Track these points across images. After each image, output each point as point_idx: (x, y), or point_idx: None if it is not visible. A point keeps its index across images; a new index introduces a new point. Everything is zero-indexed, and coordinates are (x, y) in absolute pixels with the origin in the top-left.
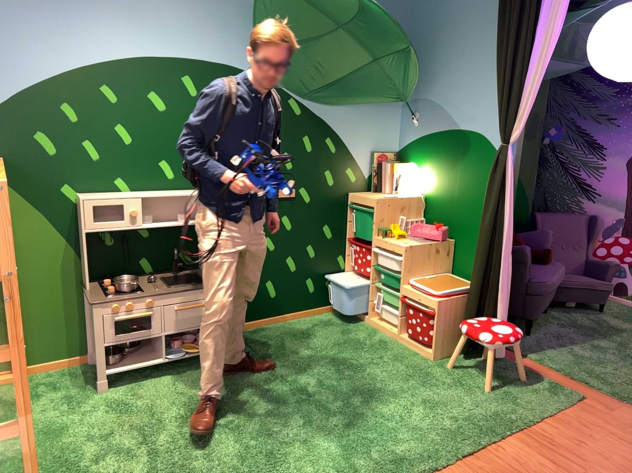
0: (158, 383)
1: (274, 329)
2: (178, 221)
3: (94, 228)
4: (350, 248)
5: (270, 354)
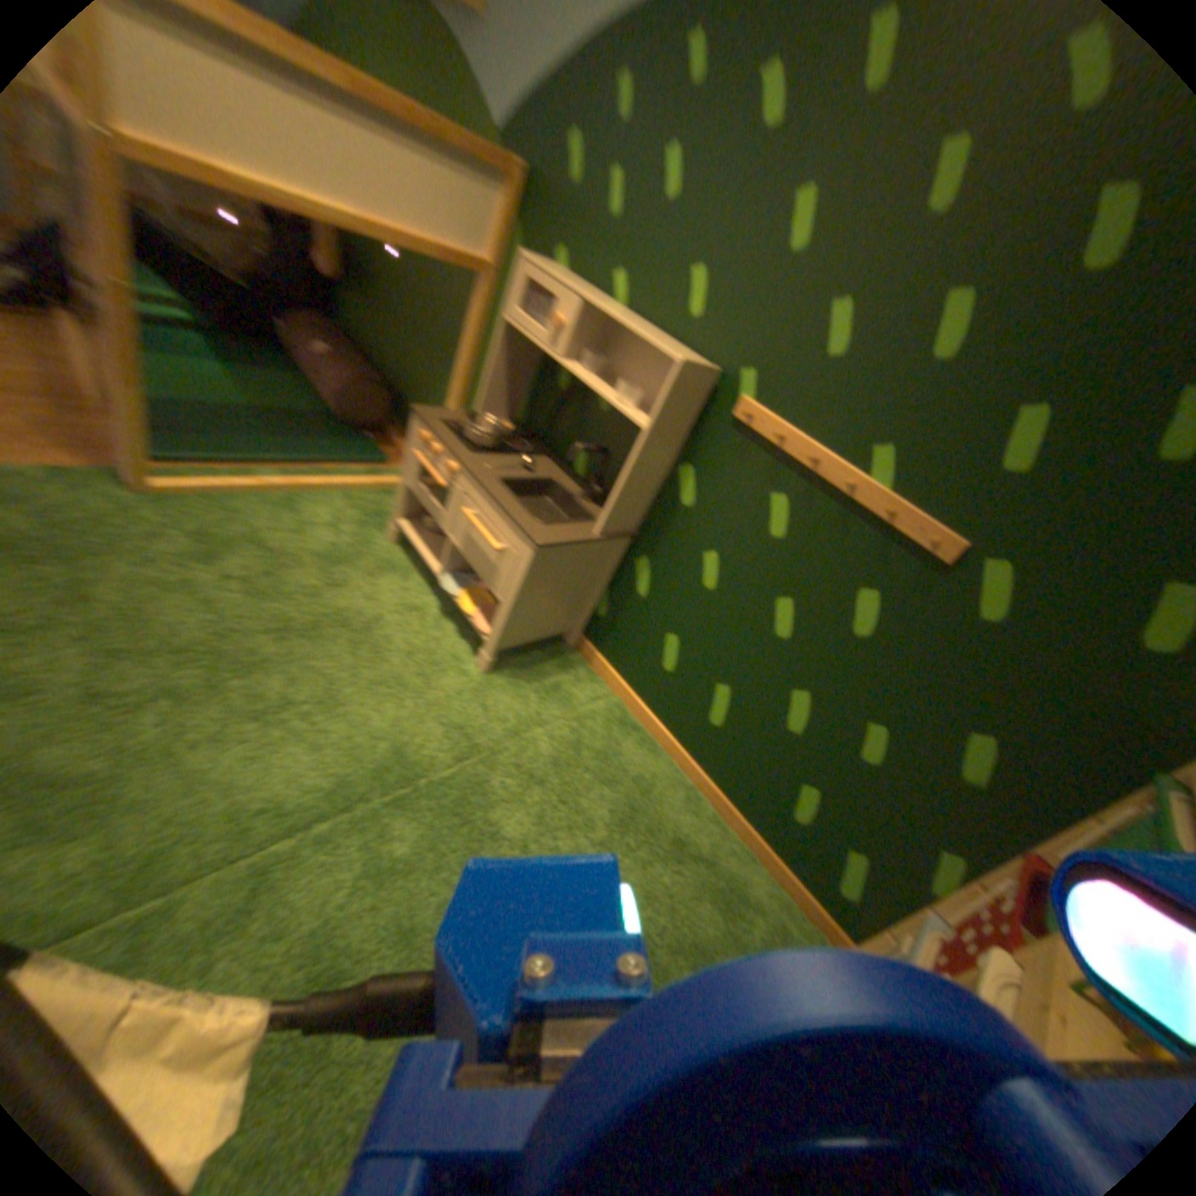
0: (408, 591)
1: (649, 766)
2: (630, 400)
3: (511, 316)
4: (1001, 880)
5: (528, 756)
